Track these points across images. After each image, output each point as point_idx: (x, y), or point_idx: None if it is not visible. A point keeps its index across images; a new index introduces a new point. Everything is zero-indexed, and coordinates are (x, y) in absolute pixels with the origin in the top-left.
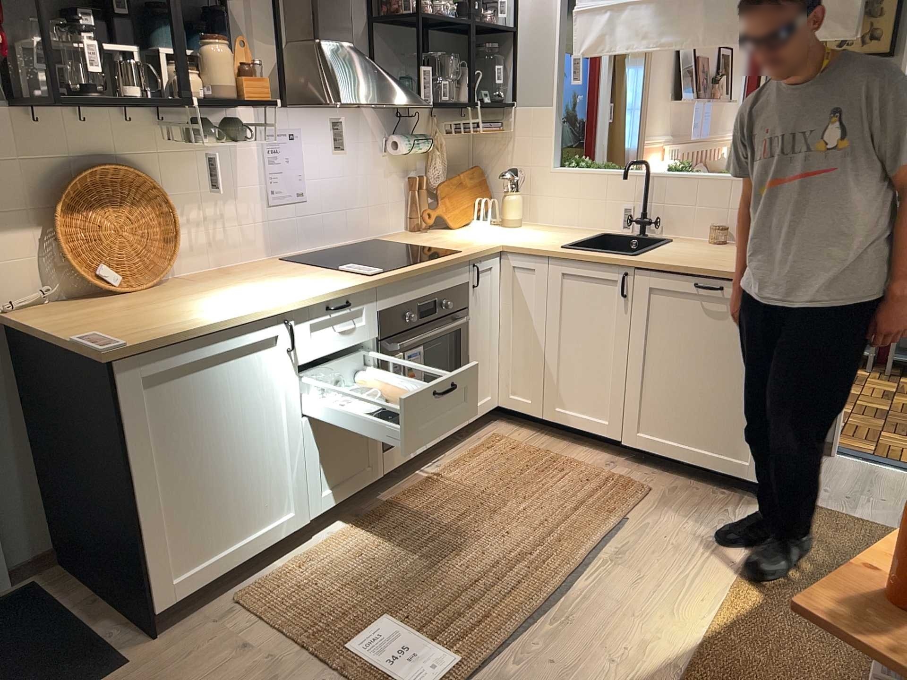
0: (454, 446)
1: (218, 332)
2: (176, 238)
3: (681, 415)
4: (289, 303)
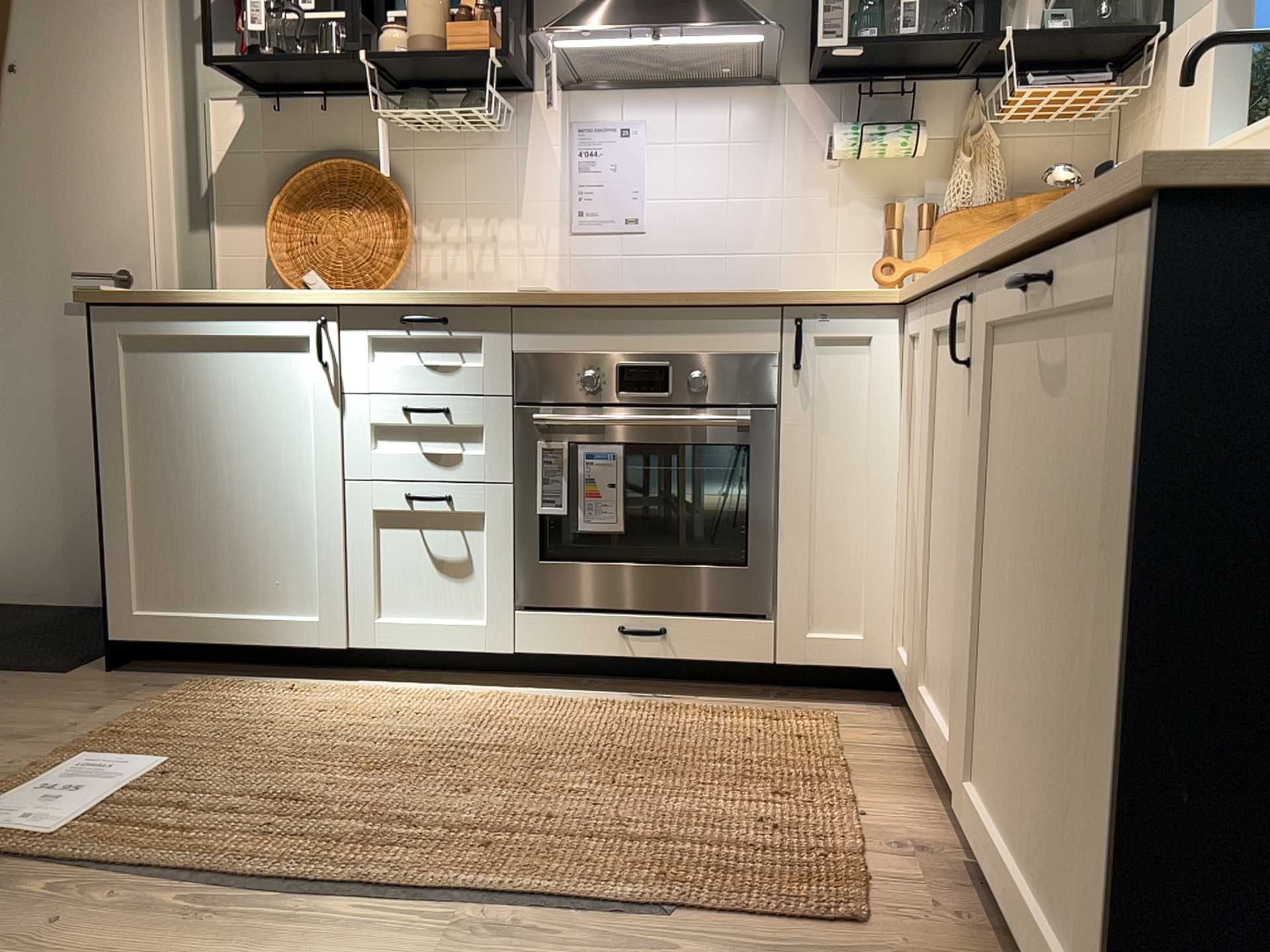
0: (740, 698)
1: (217, 307)
2: (403, 251)
3: (1024, 748)
4: (328, 293)
